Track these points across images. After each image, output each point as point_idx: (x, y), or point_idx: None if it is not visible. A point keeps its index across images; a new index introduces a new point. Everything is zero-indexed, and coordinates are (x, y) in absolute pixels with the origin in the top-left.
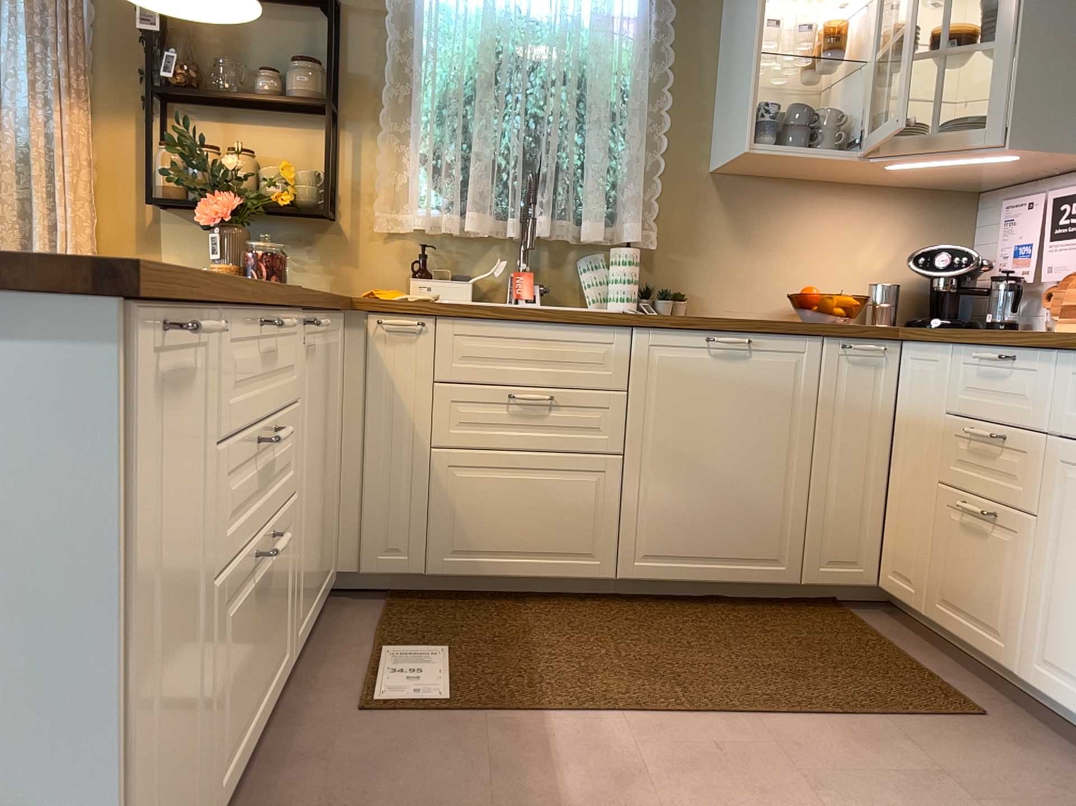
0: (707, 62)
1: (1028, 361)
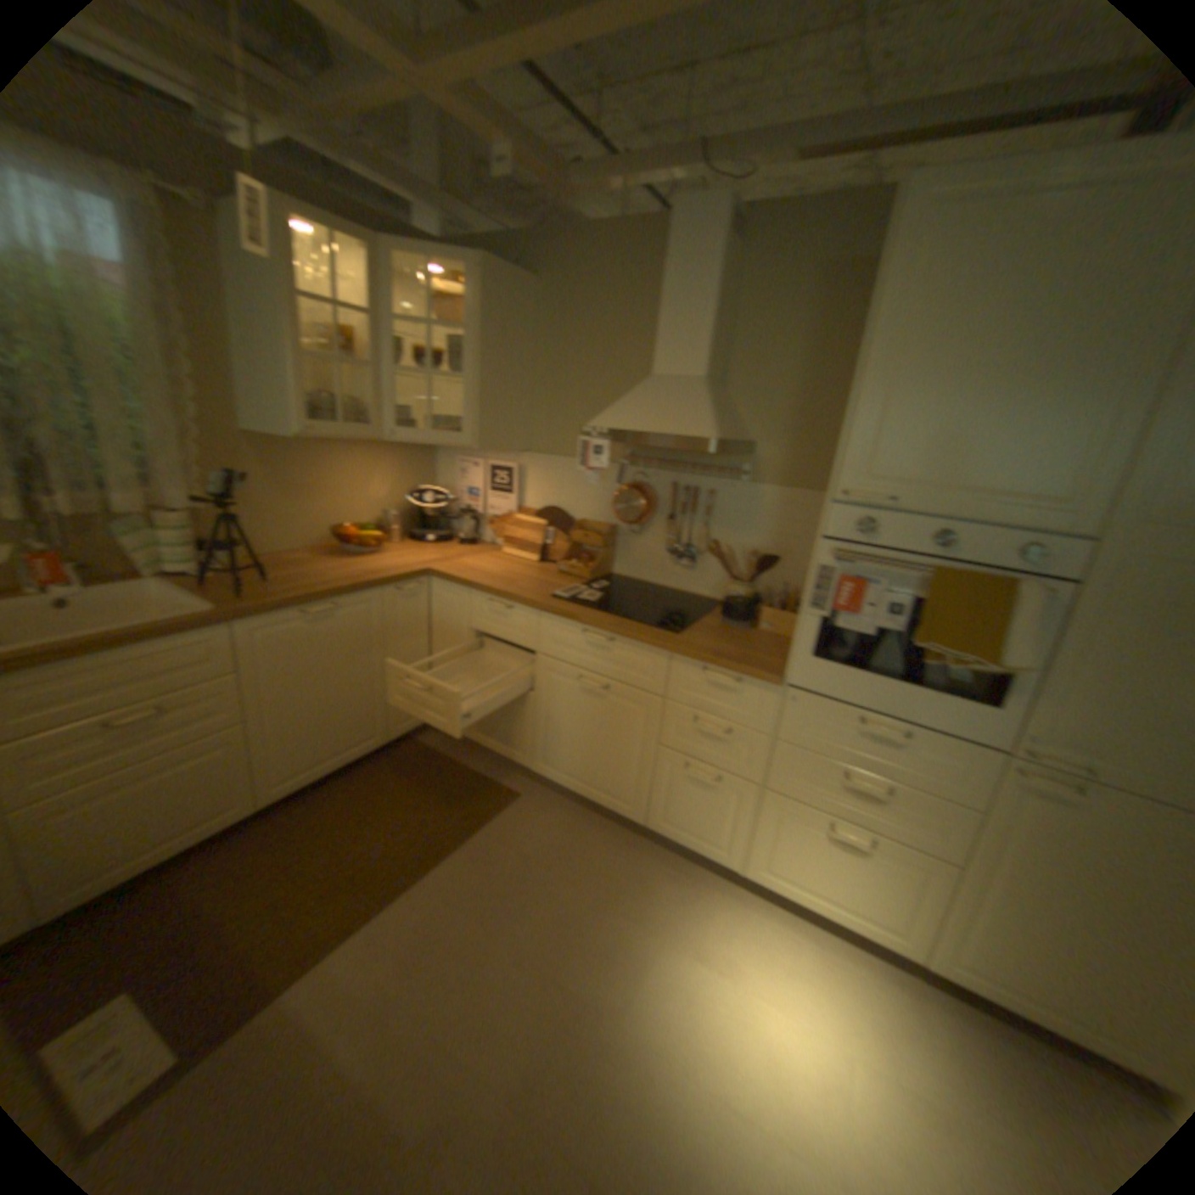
0: (209, 325)
1: (519, 610)
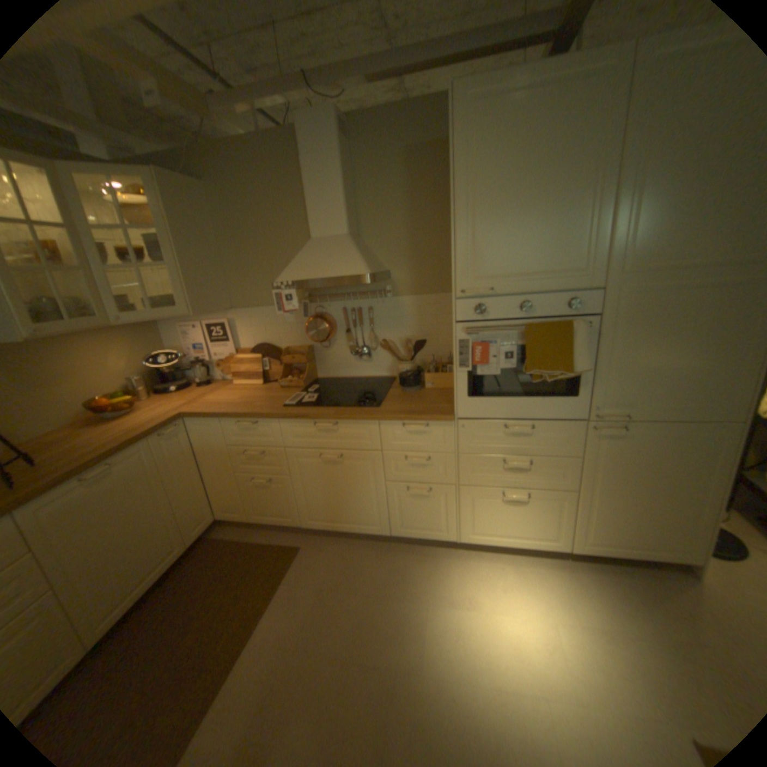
0: None
1: (264, 422)
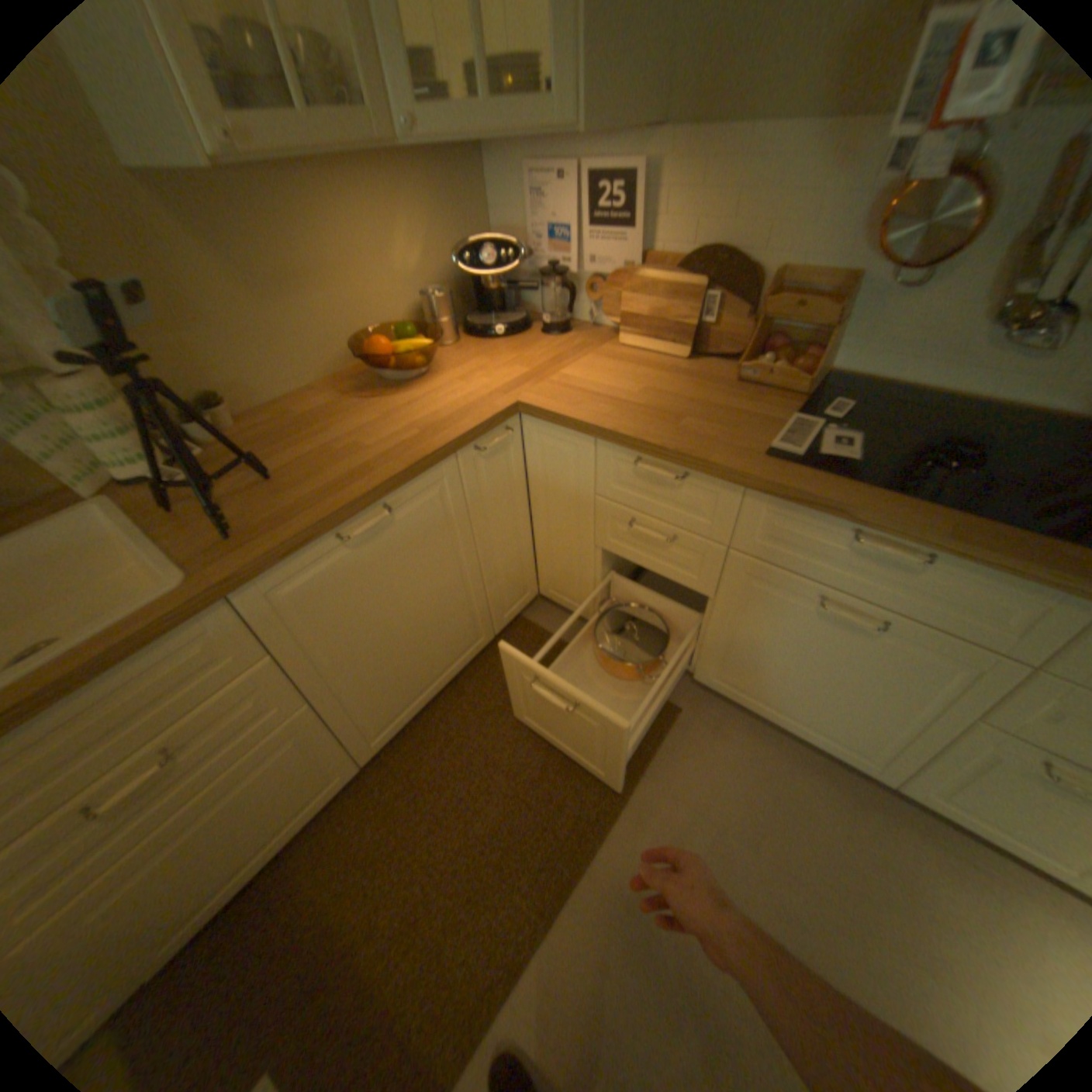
0: None
1: (705, 480)
